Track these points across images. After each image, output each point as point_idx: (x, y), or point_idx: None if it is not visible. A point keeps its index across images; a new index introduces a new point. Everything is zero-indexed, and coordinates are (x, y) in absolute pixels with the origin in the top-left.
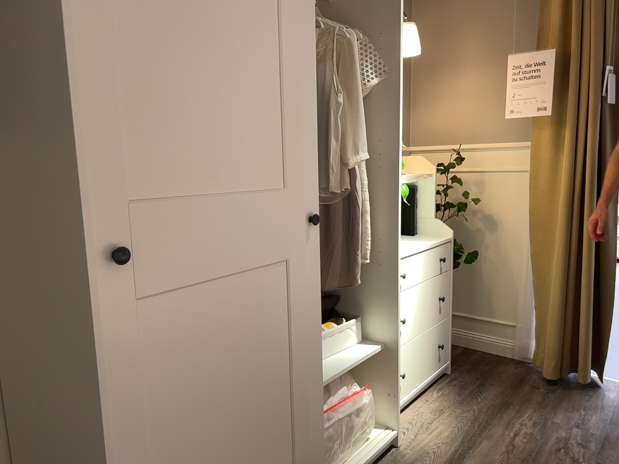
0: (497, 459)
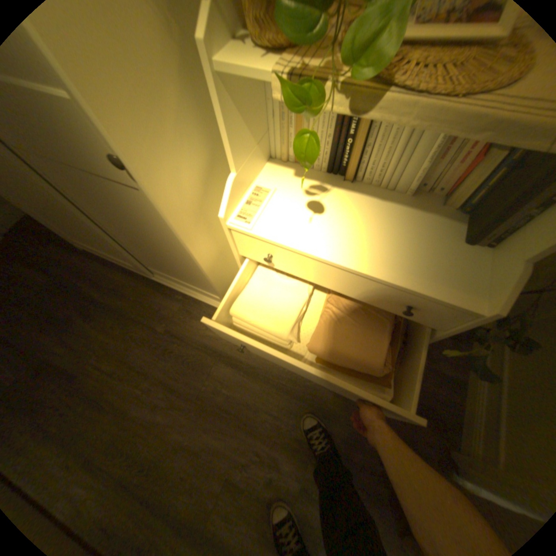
0: (227, 397)
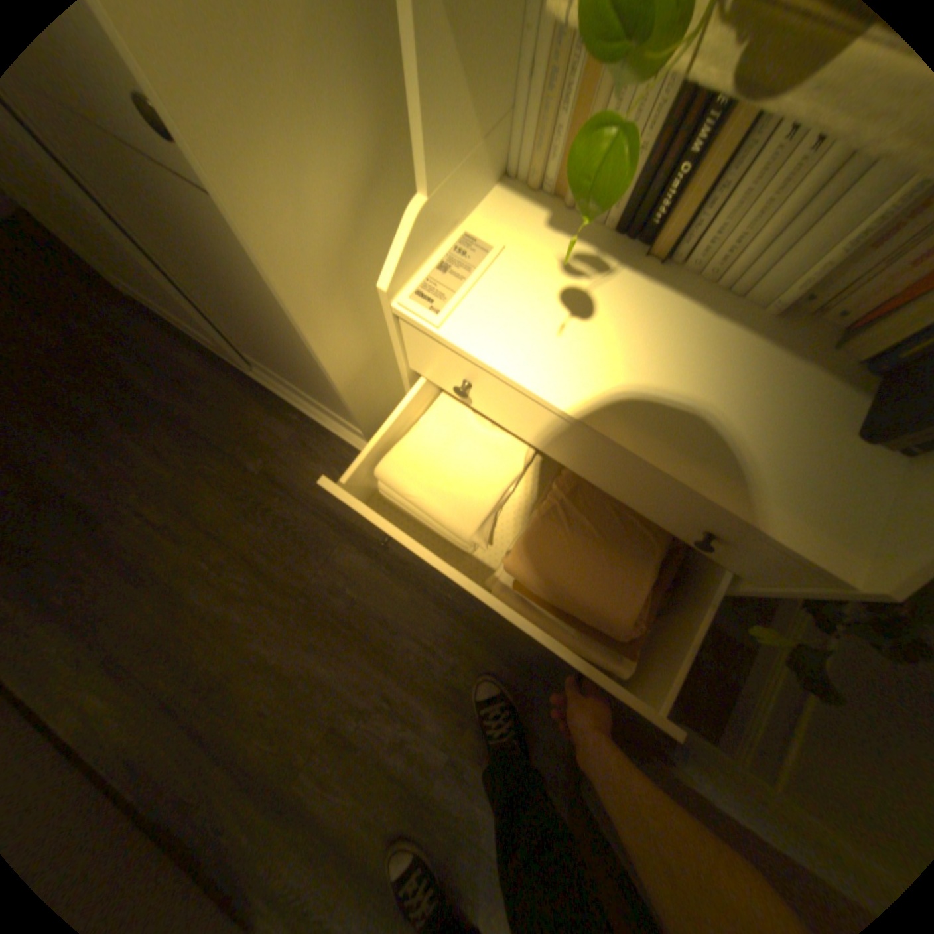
0: (352, 602)
